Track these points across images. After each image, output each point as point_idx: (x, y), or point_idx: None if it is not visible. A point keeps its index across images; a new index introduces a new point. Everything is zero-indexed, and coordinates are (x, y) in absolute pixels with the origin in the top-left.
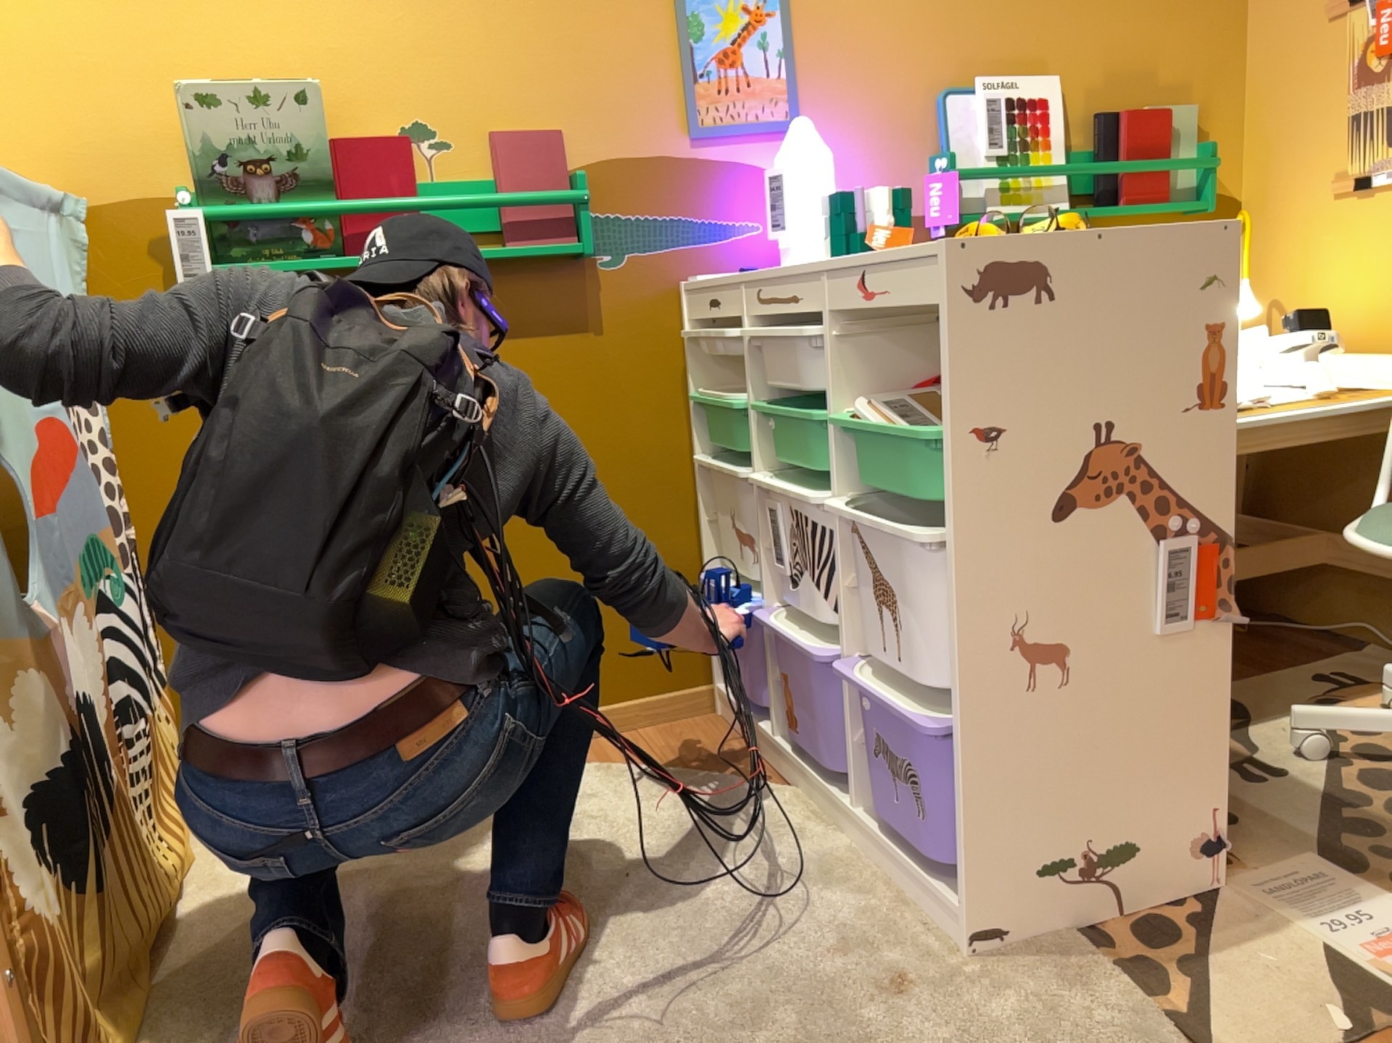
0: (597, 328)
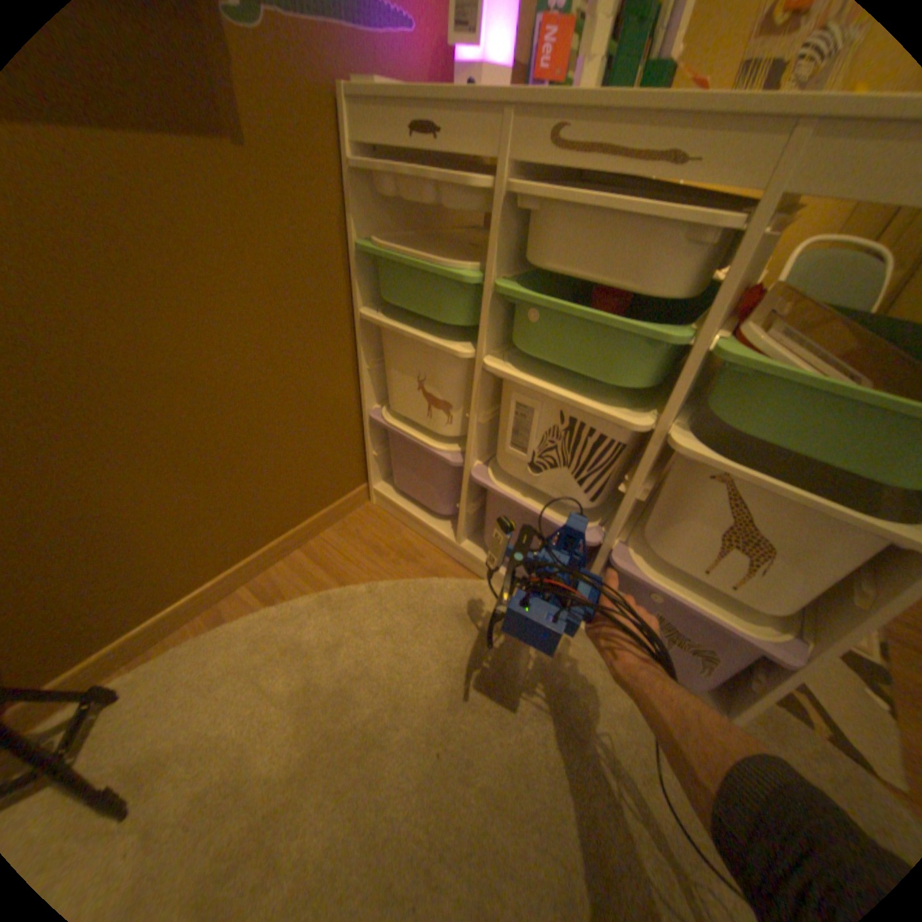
0: (240, 135)
